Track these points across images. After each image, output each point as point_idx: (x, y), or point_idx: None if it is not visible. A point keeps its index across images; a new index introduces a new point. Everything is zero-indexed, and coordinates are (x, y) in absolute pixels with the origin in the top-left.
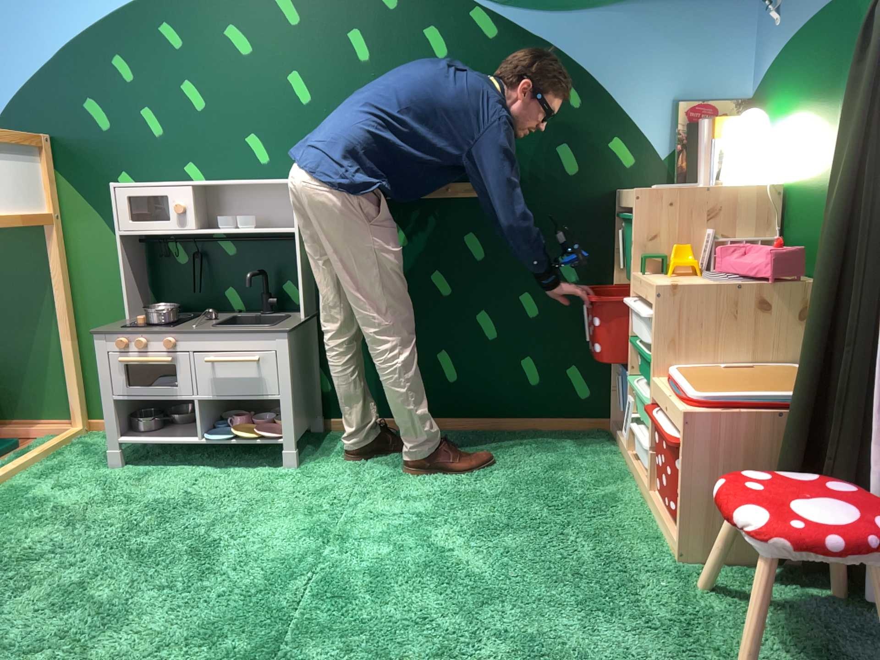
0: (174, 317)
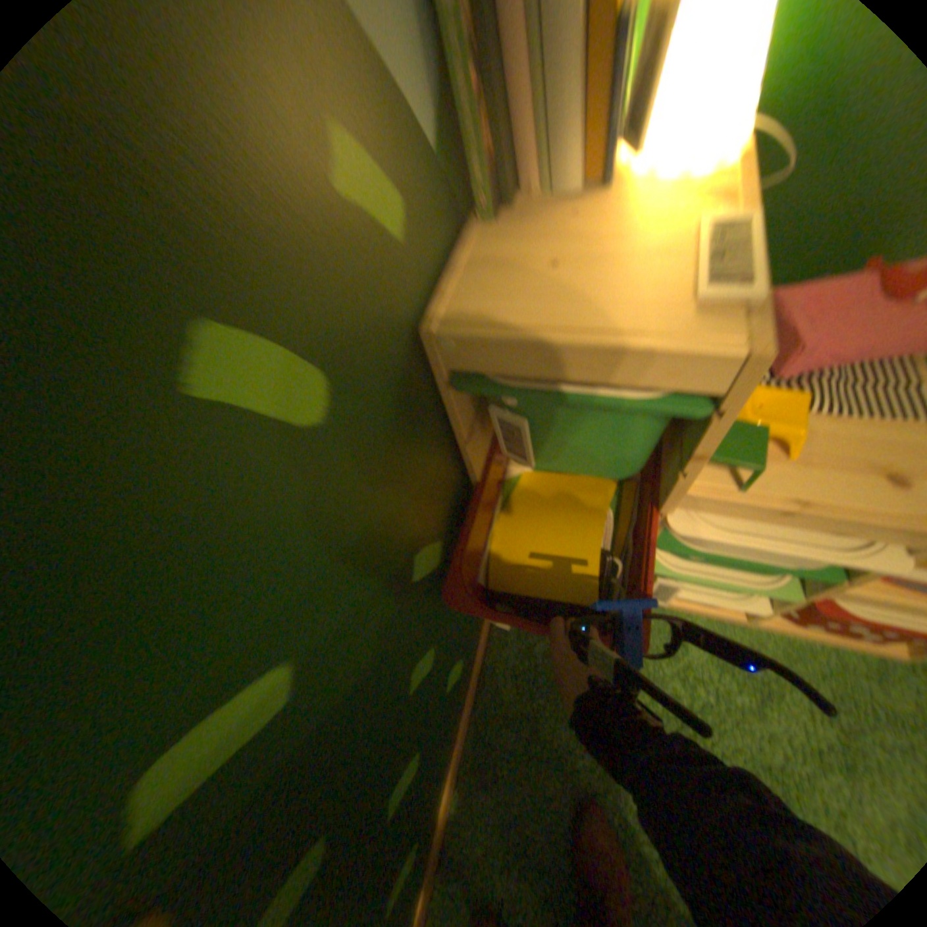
0: None
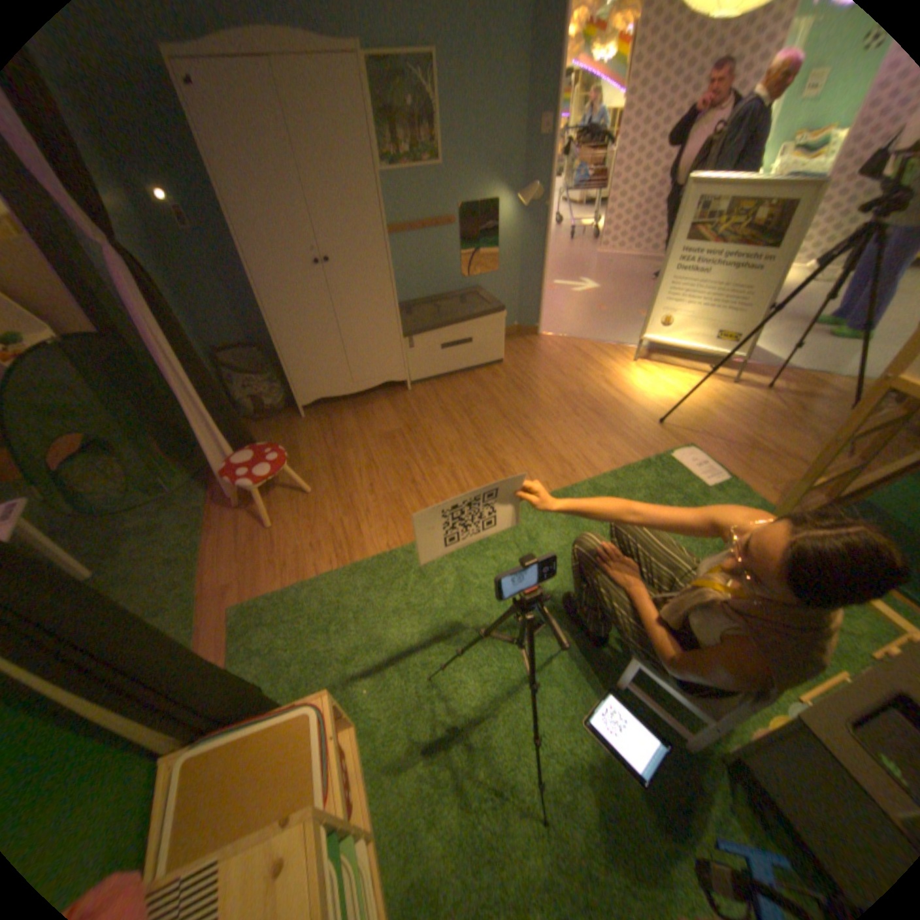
0: None
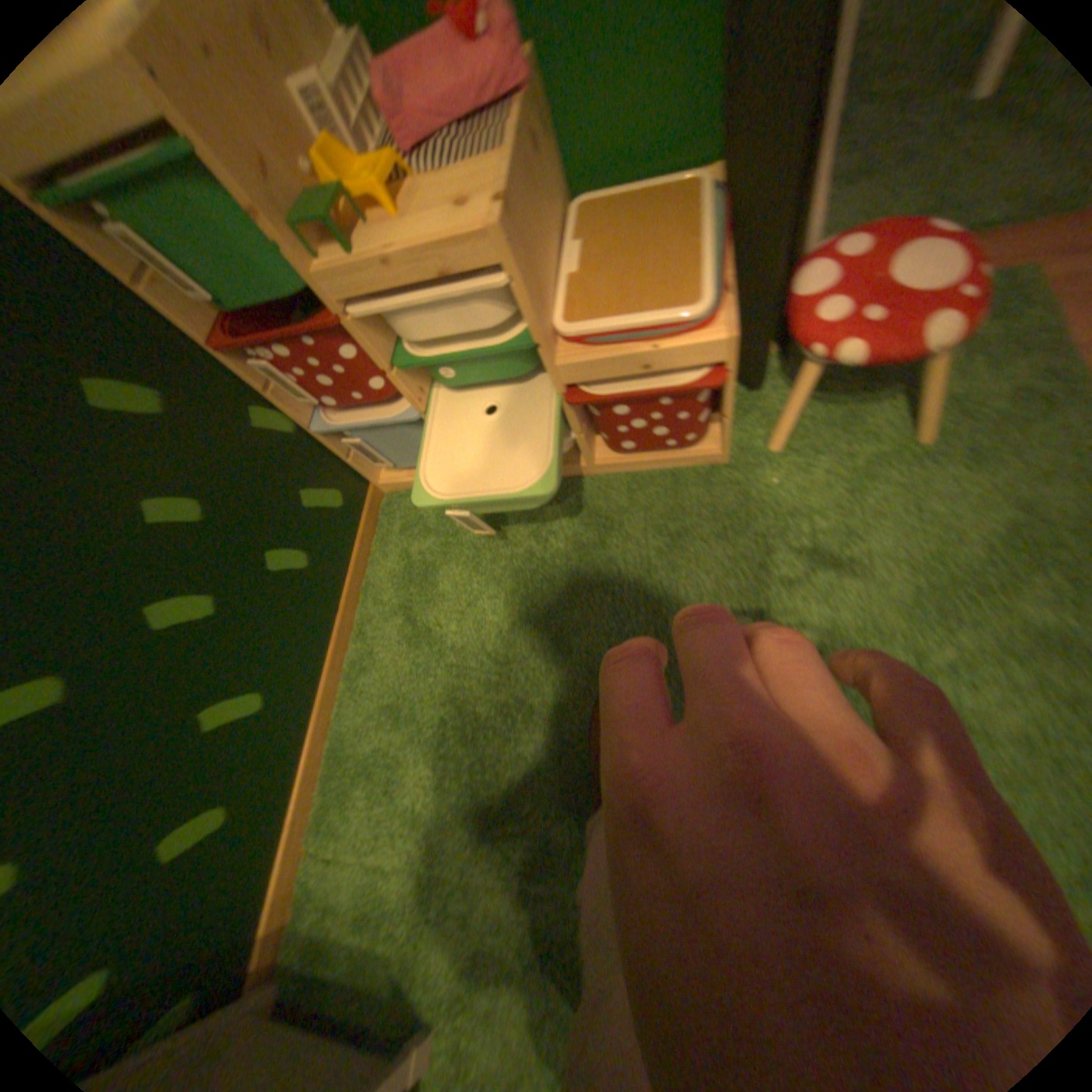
0: None
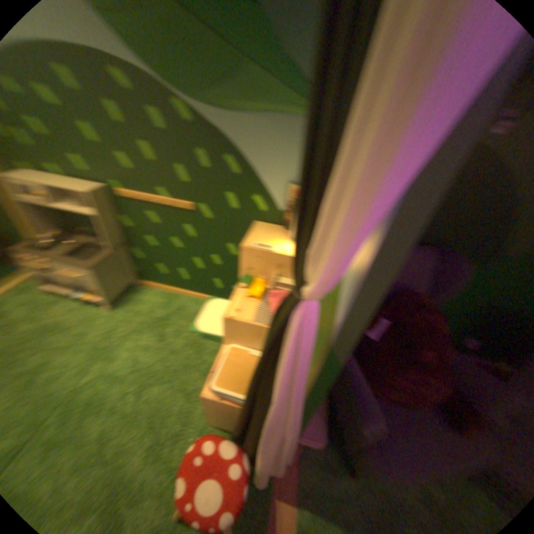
0: (50, 242)
